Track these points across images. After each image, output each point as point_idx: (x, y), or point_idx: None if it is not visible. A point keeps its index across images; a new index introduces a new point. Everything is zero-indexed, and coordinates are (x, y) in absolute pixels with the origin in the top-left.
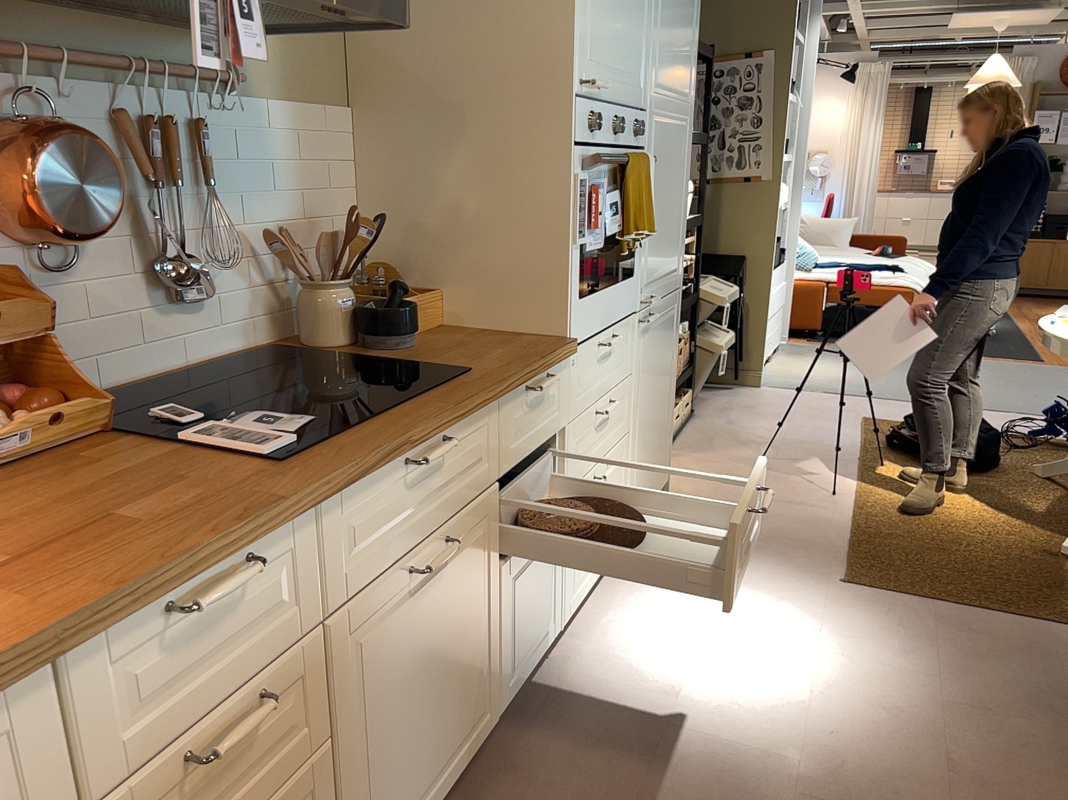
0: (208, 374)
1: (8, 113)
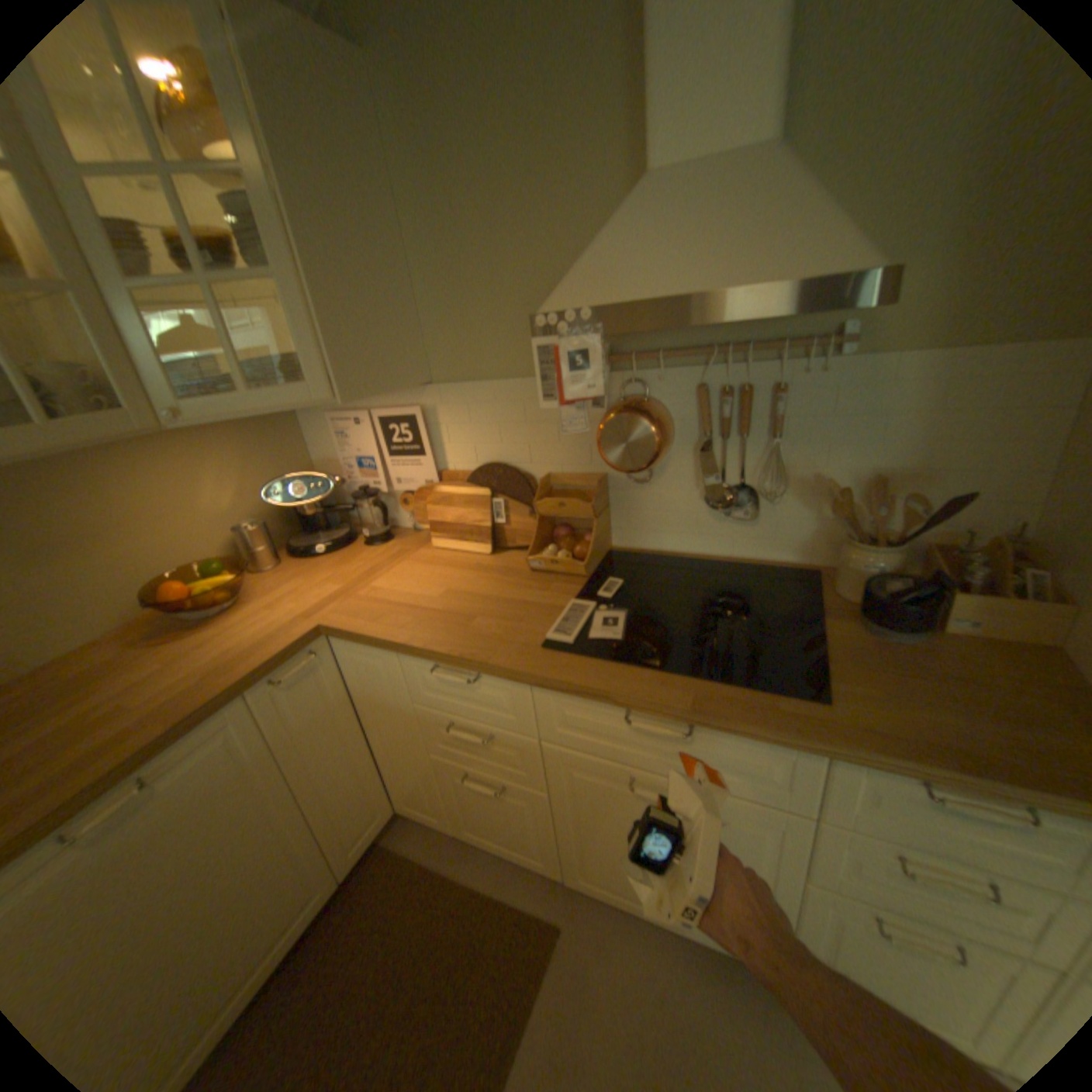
0: (735, 569)
1: (630, 392)
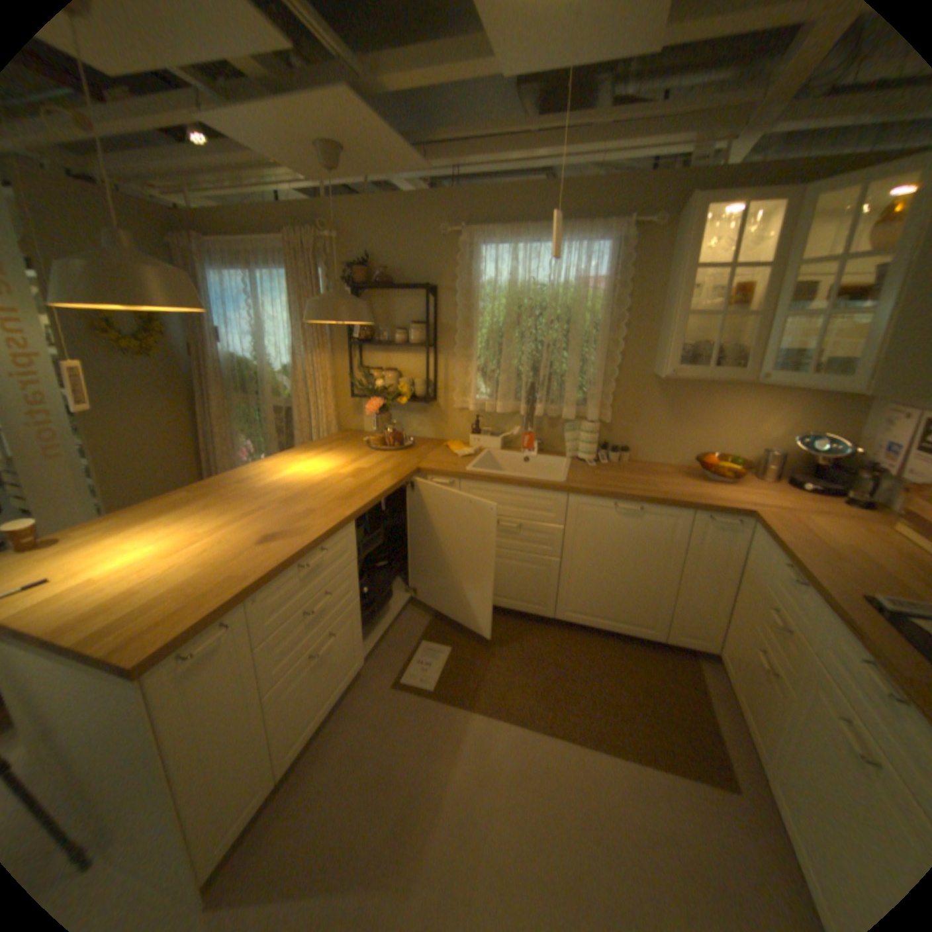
0: None
1: None
